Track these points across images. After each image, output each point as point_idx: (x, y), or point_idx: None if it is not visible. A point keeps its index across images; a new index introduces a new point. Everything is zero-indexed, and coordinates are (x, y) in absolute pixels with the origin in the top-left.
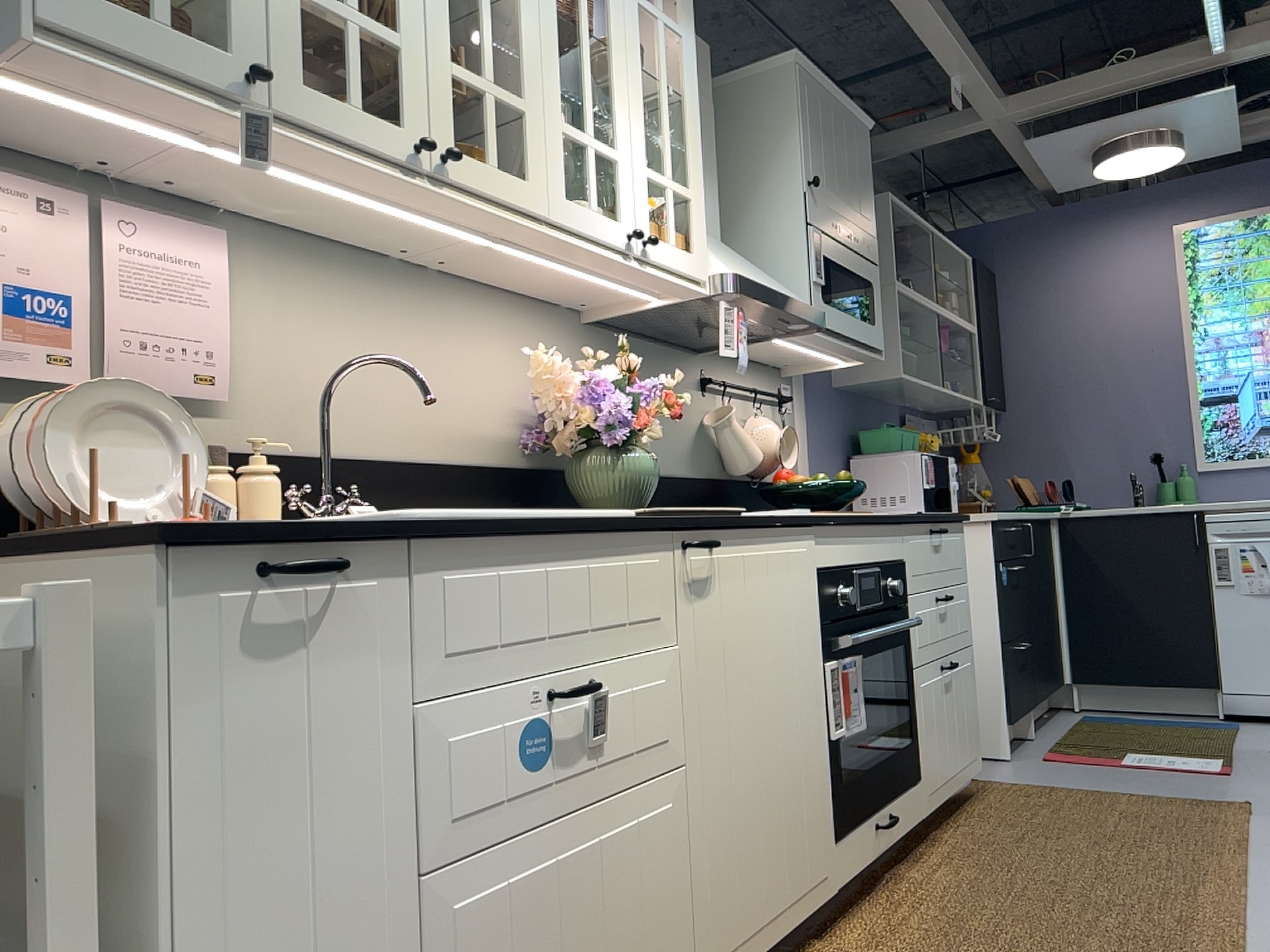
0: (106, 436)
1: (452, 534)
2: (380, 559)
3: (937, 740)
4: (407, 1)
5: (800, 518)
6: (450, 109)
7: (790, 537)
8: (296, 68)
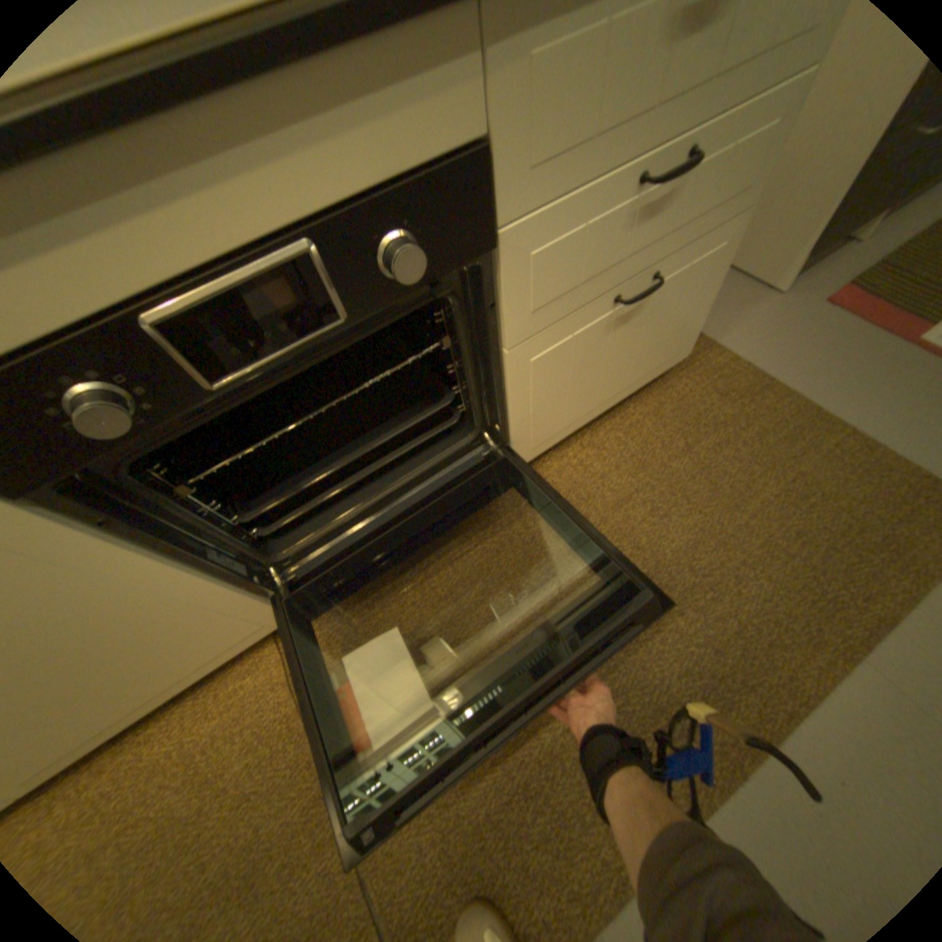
0: None
1: None
2: None
3: (564, 396)
4: None
5: None
6: None
7: None
8: None
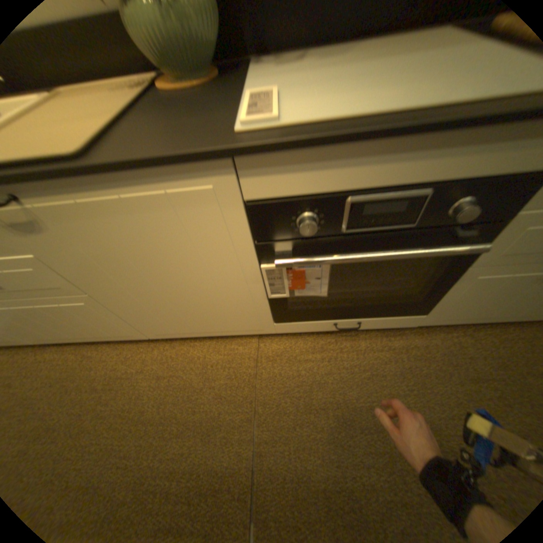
0: None
1: None
2: None
3: (480, 304)
4: None
5: (169, 154)
6: None
7: (162, 174)
8: None
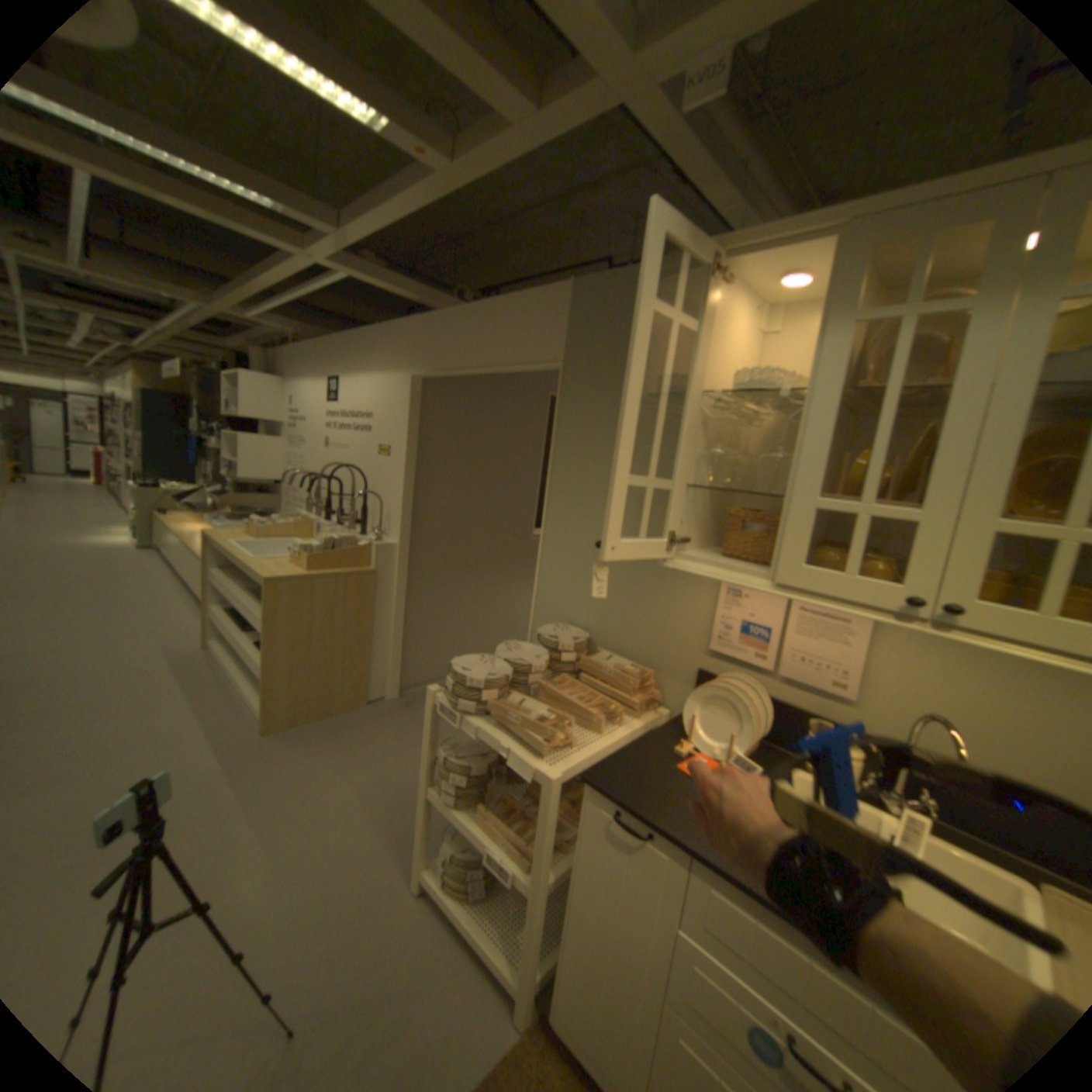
0: (721, 709)
1: (720, 878)
2: (676, 854)
3: None
4: (942, 479)
5: None
6: (984, 564)
7: None
8: (801, 556)
